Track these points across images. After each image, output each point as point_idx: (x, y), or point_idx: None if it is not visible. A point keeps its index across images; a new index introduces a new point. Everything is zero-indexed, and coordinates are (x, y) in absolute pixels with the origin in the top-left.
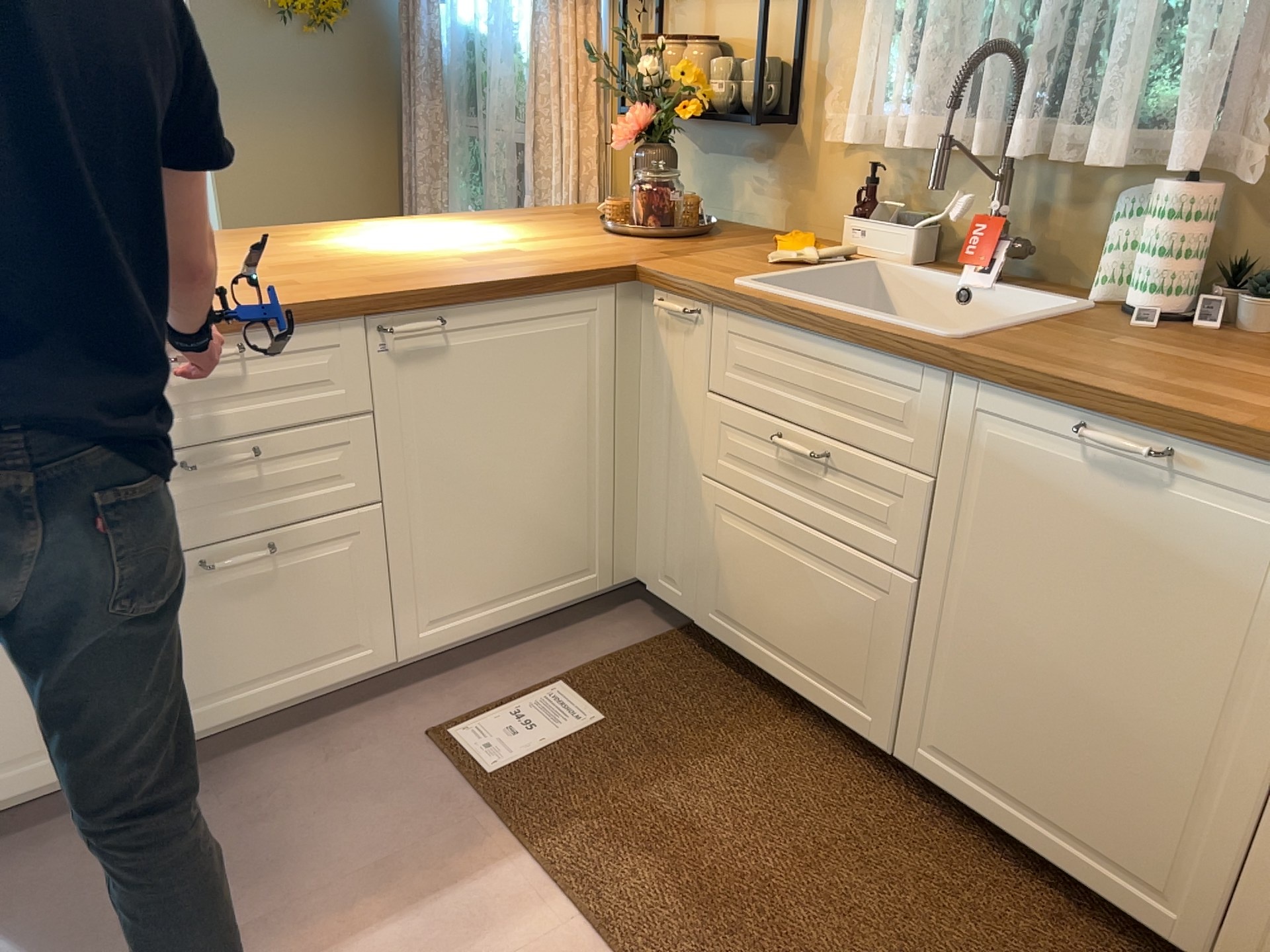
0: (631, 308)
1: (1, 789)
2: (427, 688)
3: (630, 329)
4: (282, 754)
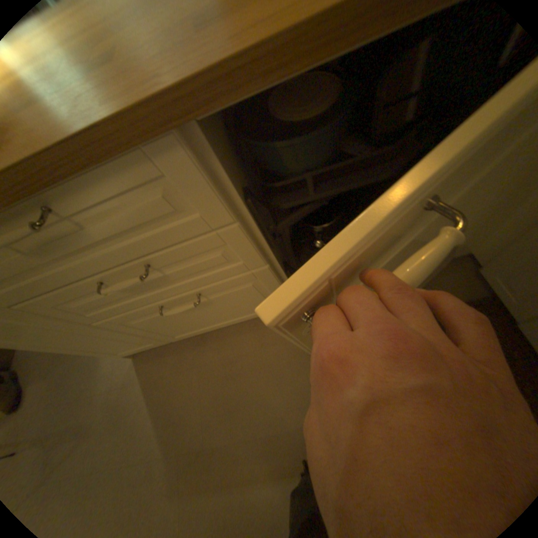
0: None
1: (138, 349)
2: None
3: None
4: (244, 334)
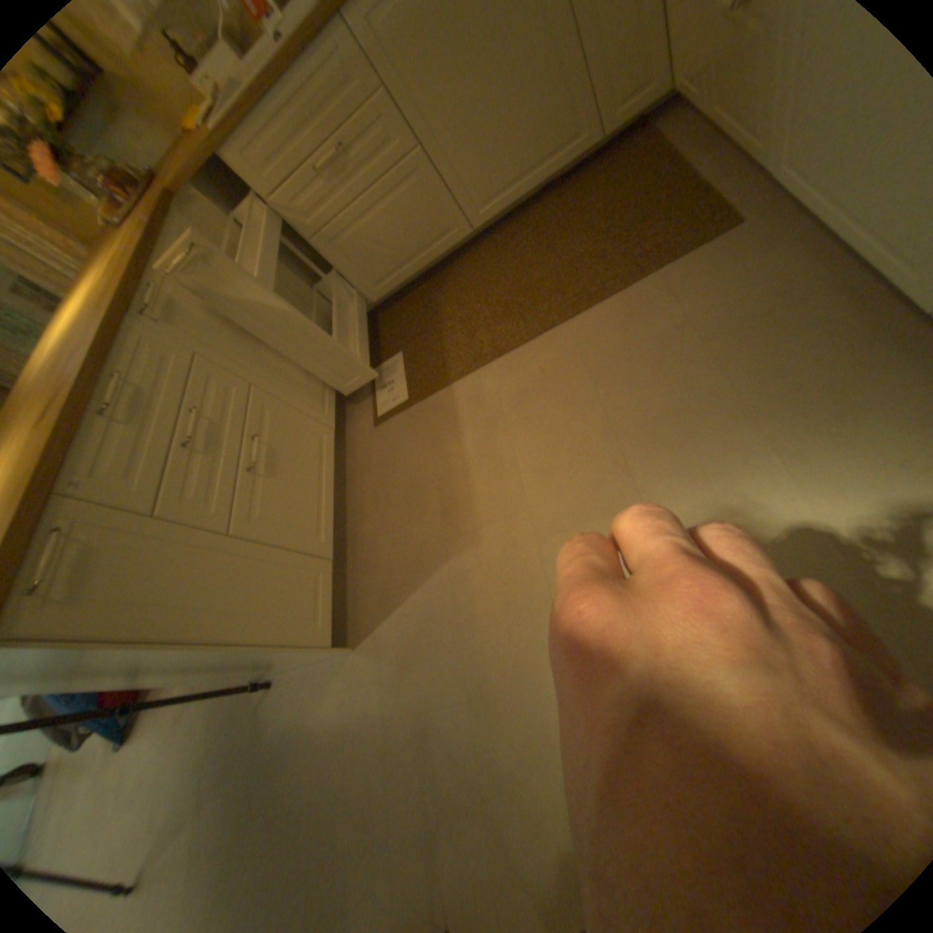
0: (192, 215)
1: (327, 602)
2: (352, 427)
3: (205, 226)
4: (358, 490)
